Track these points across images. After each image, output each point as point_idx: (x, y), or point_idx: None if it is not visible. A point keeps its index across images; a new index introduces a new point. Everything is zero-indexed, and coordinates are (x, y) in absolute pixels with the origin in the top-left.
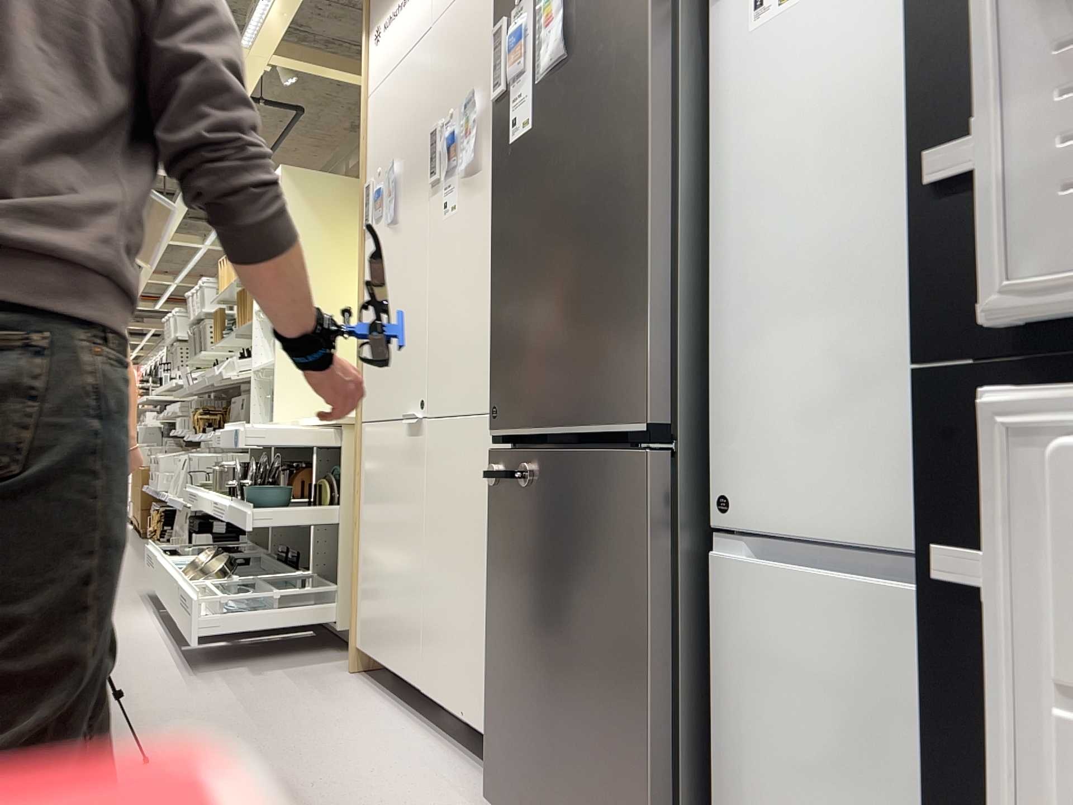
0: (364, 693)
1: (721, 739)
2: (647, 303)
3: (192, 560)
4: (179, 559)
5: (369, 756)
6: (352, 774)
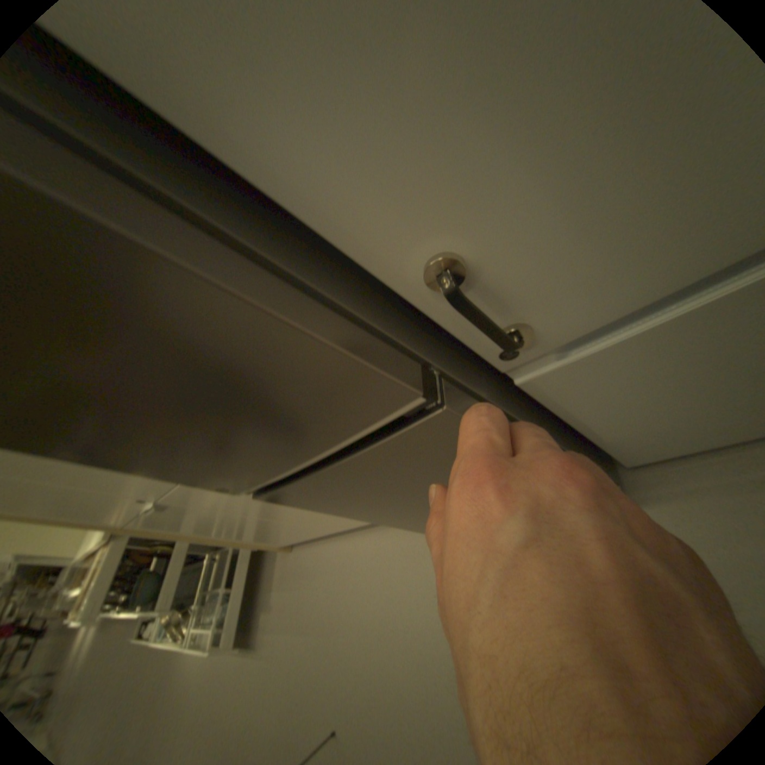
0: (314, 551)
1: (581, 427)
2: (268, 319)
3: (162, 618)
4: (158, 628)
5: (373, 577)
6: (386, 595)
